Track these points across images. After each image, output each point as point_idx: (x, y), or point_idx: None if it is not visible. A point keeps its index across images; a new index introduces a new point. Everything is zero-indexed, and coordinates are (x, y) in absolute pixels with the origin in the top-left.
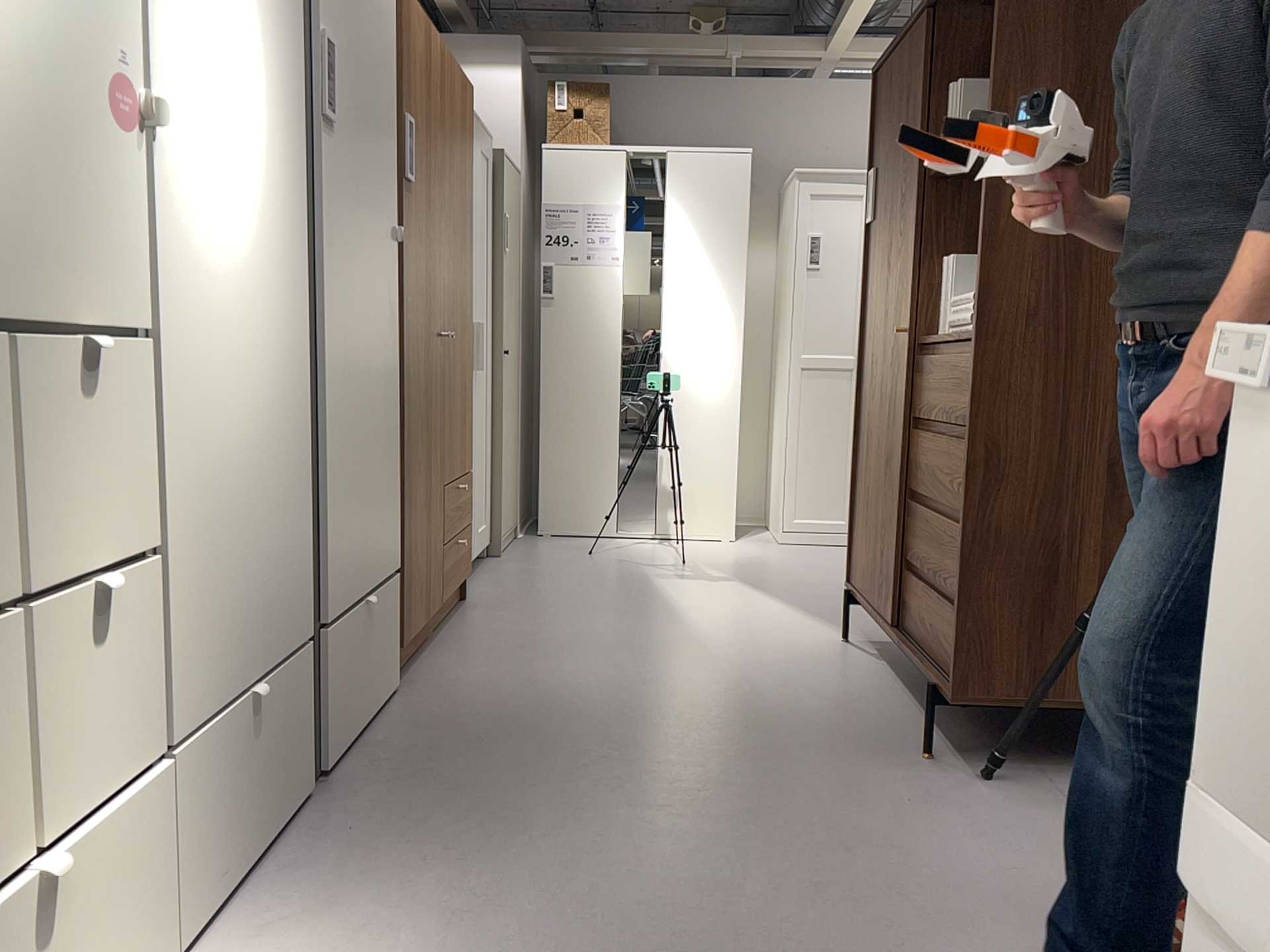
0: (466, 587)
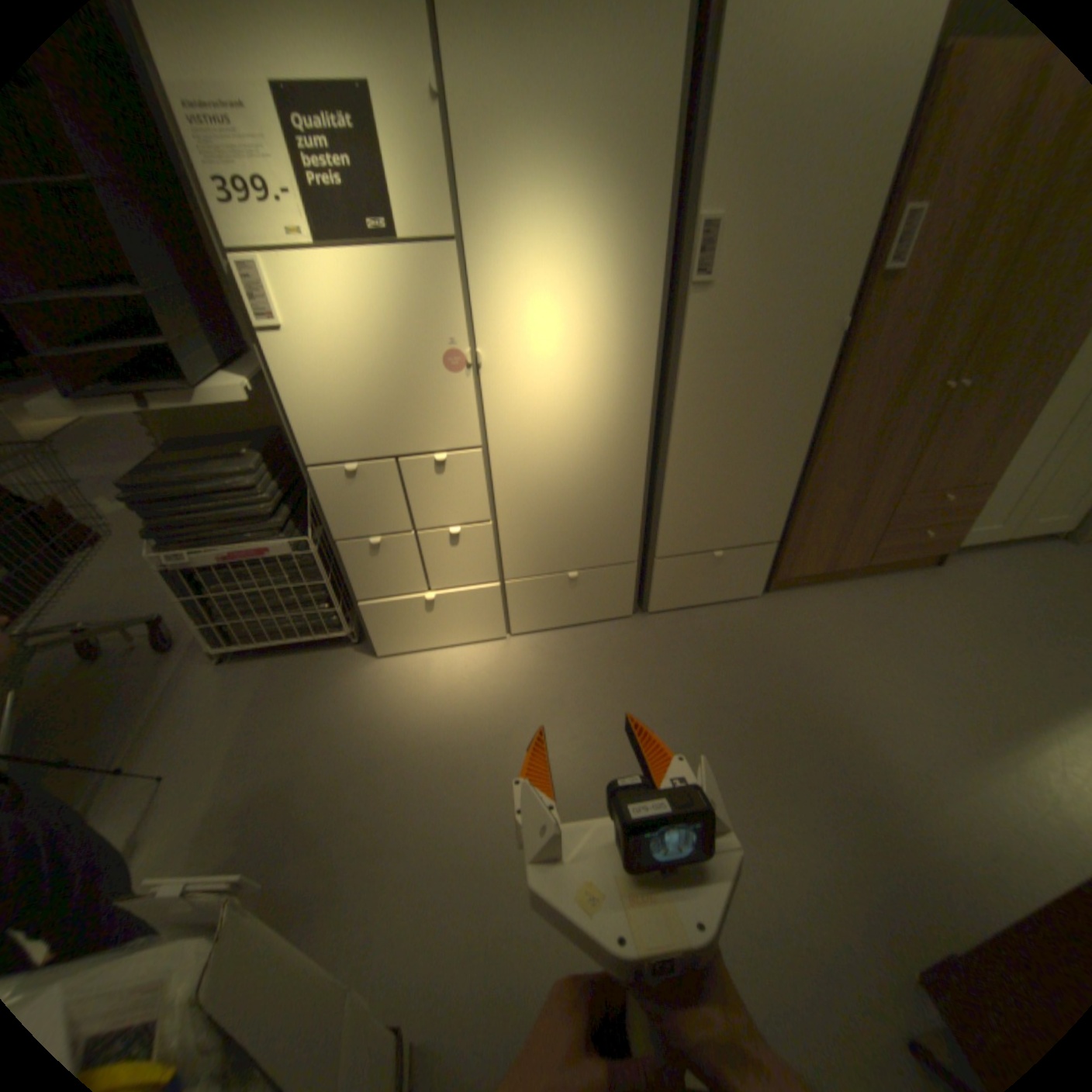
0: (948, 559)
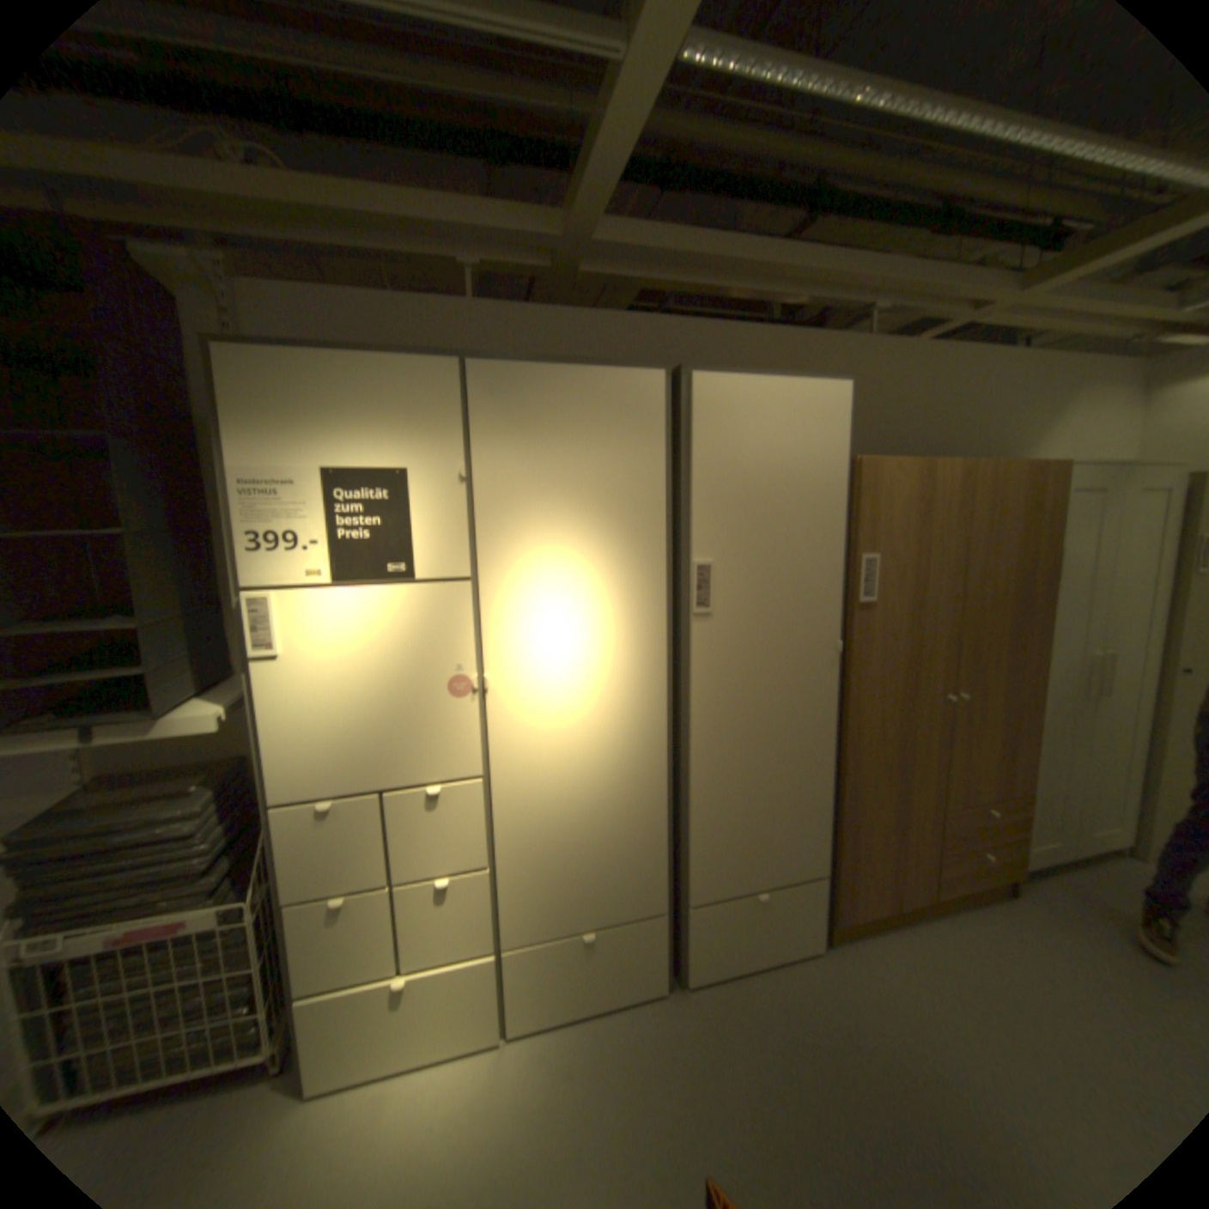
0: (1021, 890)
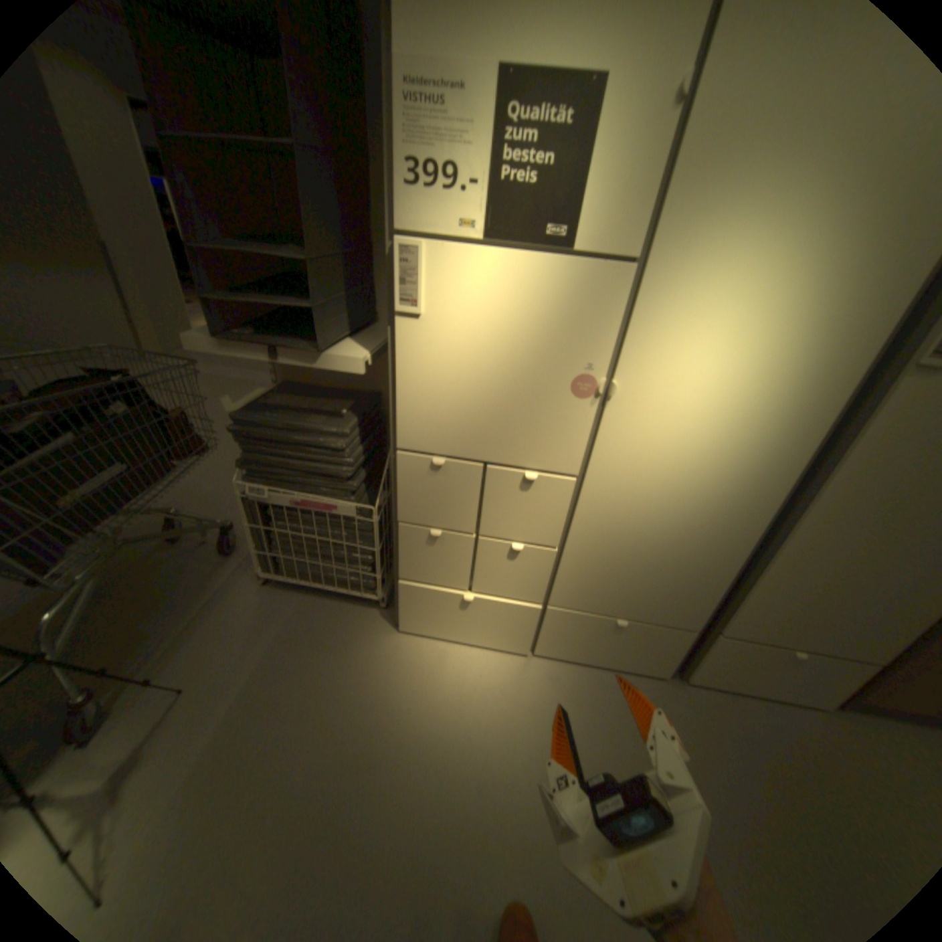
0: None
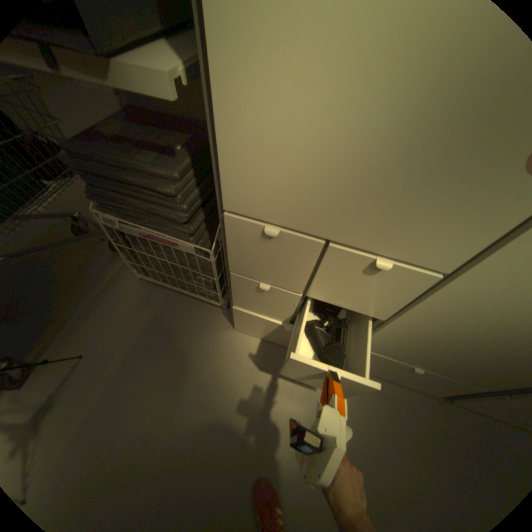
0: None
